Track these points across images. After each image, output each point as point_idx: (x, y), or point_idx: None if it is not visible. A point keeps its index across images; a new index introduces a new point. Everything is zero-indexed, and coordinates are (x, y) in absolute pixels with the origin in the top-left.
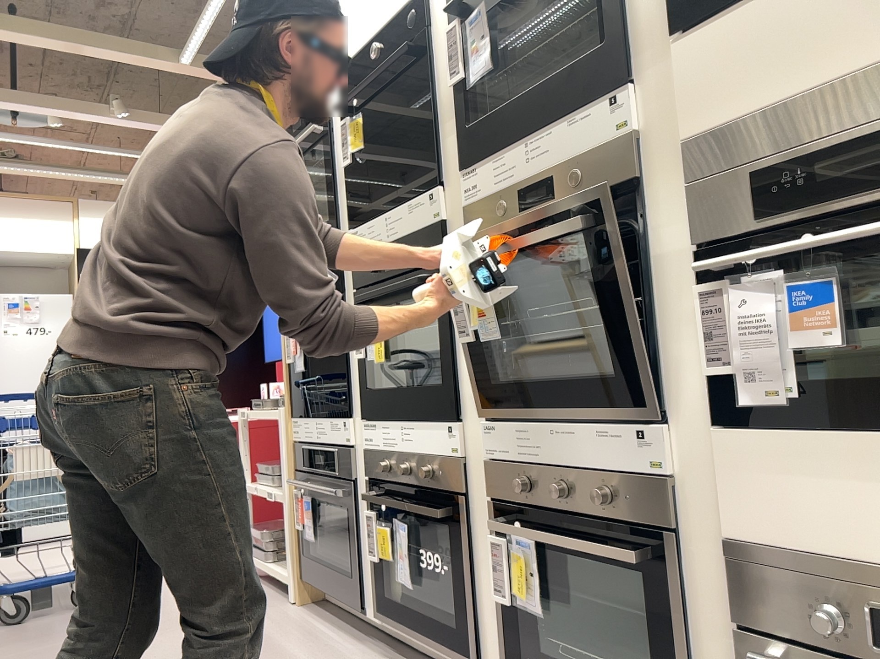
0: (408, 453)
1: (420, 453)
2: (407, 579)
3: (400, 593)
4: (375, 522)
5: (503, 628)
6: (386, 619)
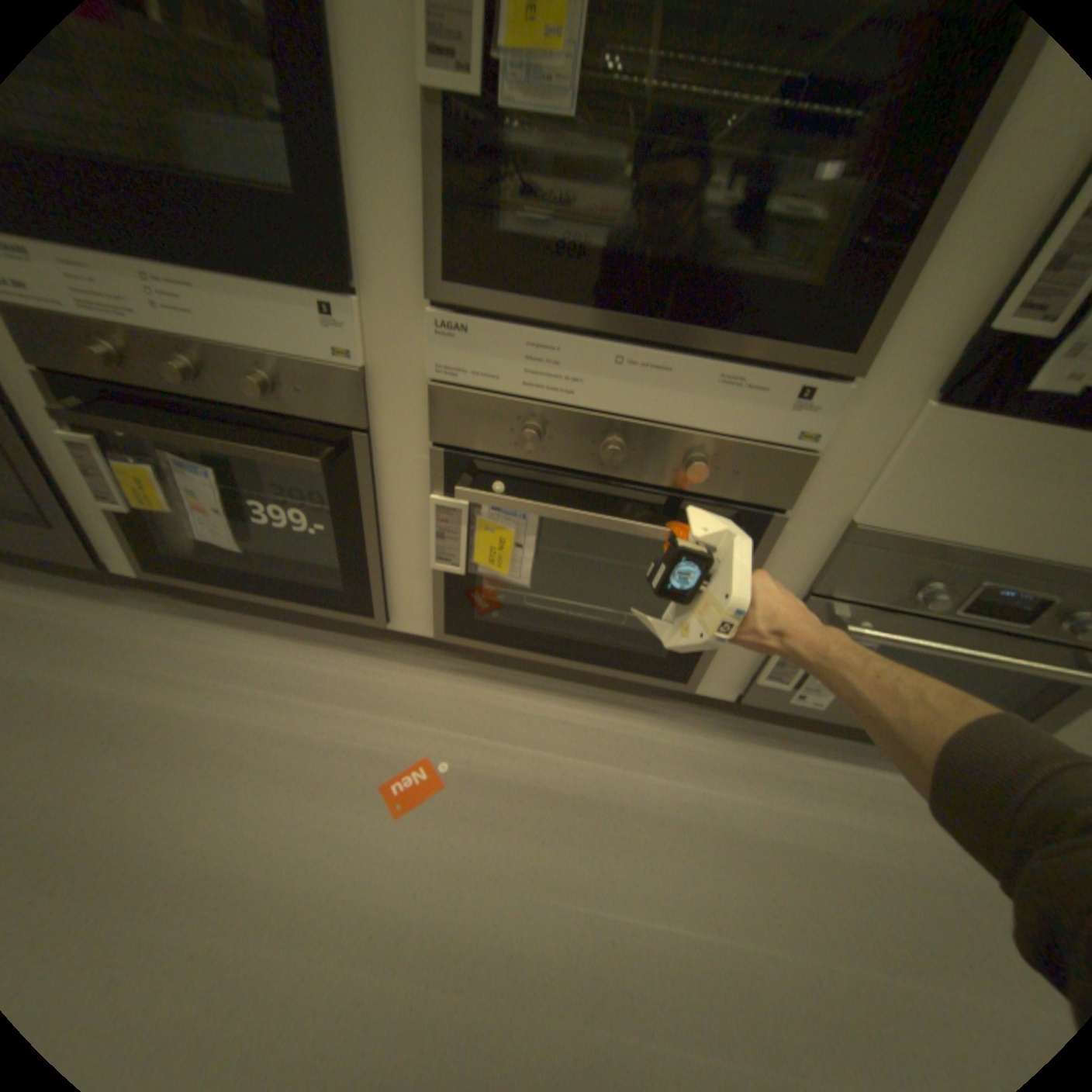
0: (181, 331)
1: (226, 337)
2: (223, 536)
3: (182, 538)
4: (100, 448)
5: (433, 584)
6: (168, 575)
